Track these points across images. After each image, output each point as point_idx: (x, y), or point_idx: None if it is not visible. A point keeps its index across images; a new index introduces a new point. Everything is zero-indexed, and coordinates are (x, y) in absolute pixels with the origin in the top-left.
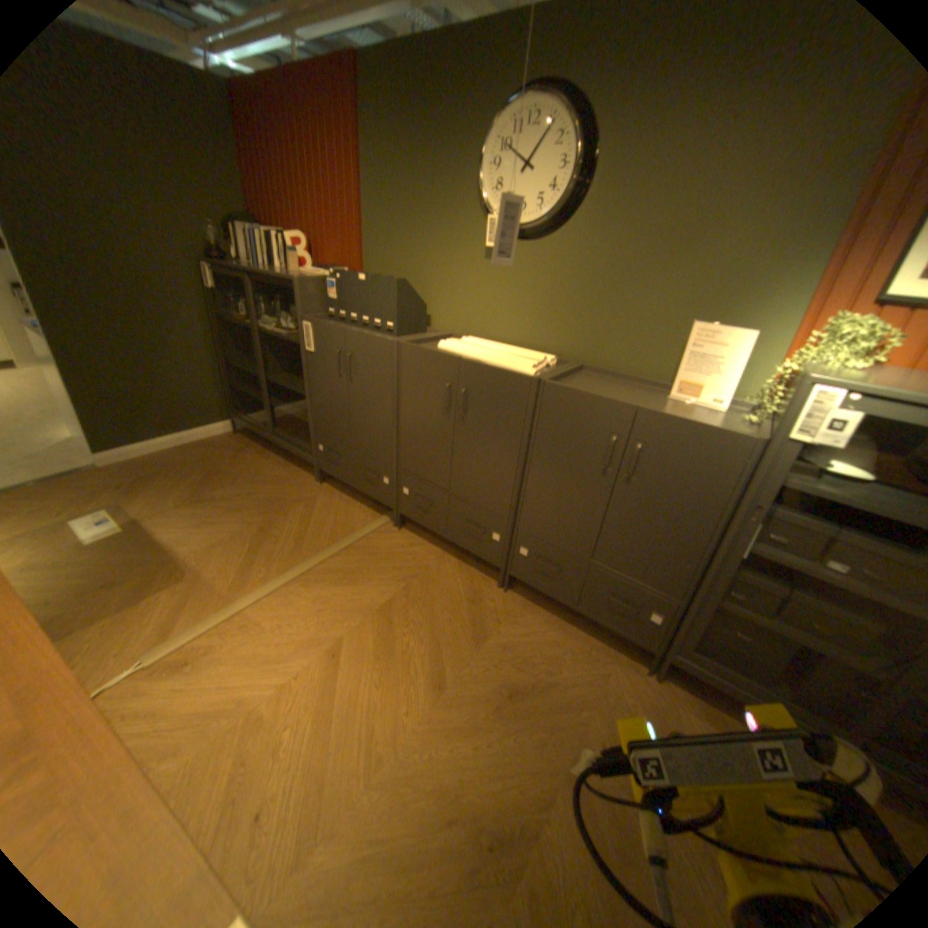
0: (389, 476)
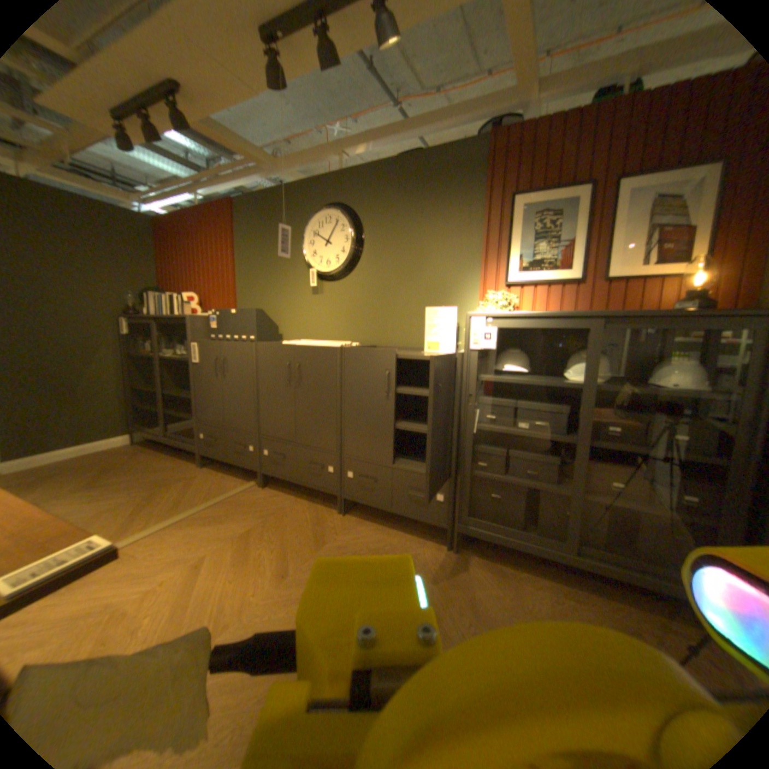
0: (253, 443)
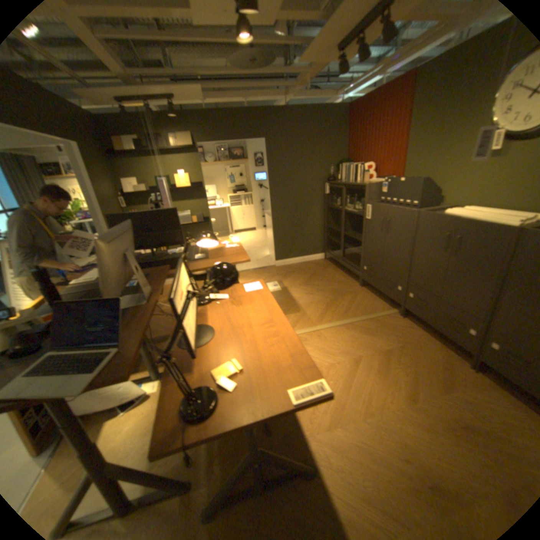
0: (401, 286)
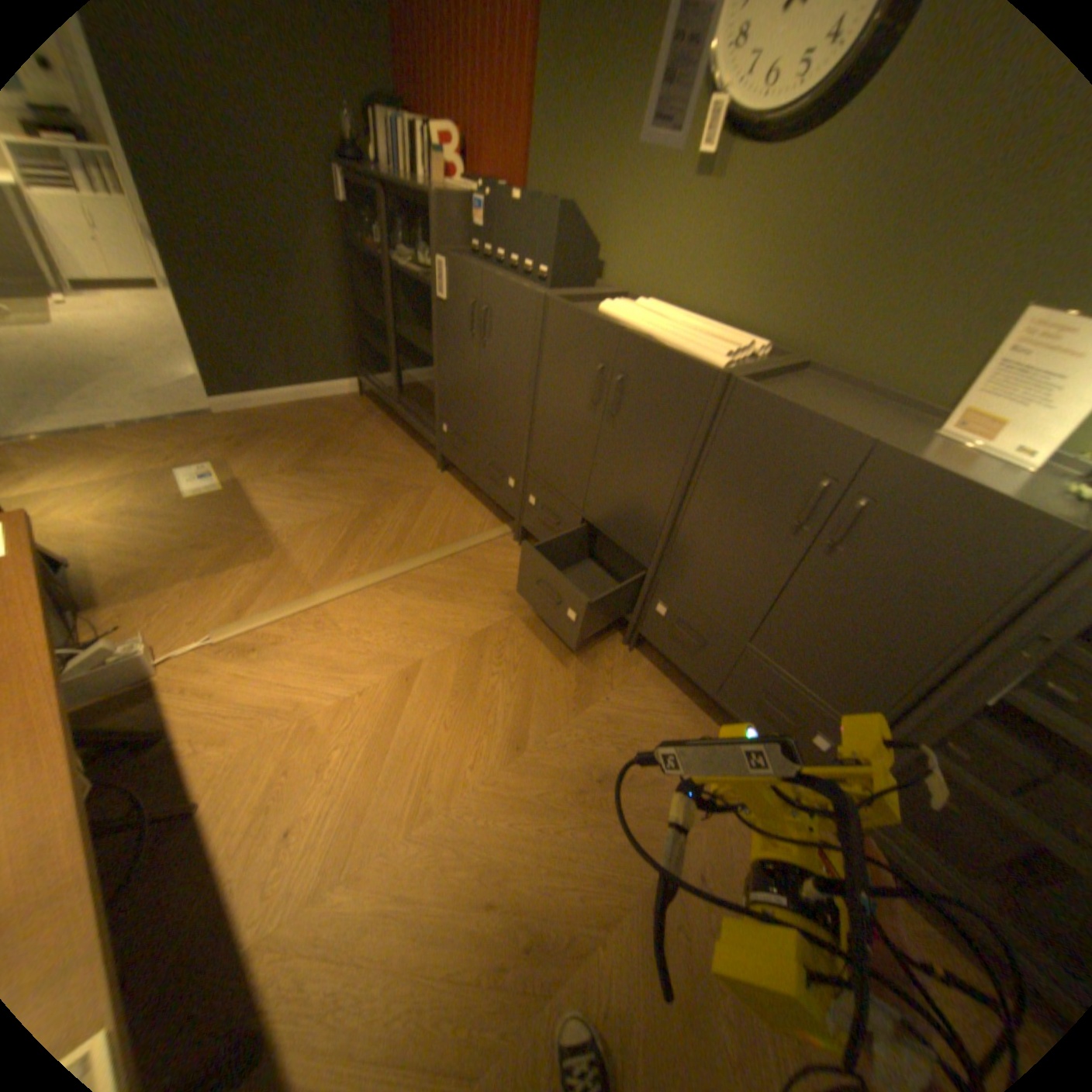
0: (516, 478)
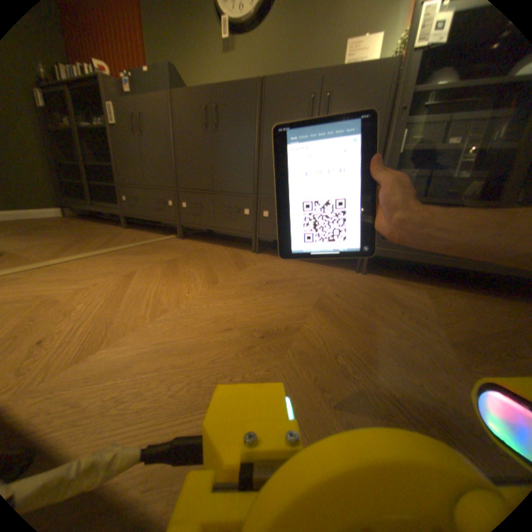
0: (173, 198)
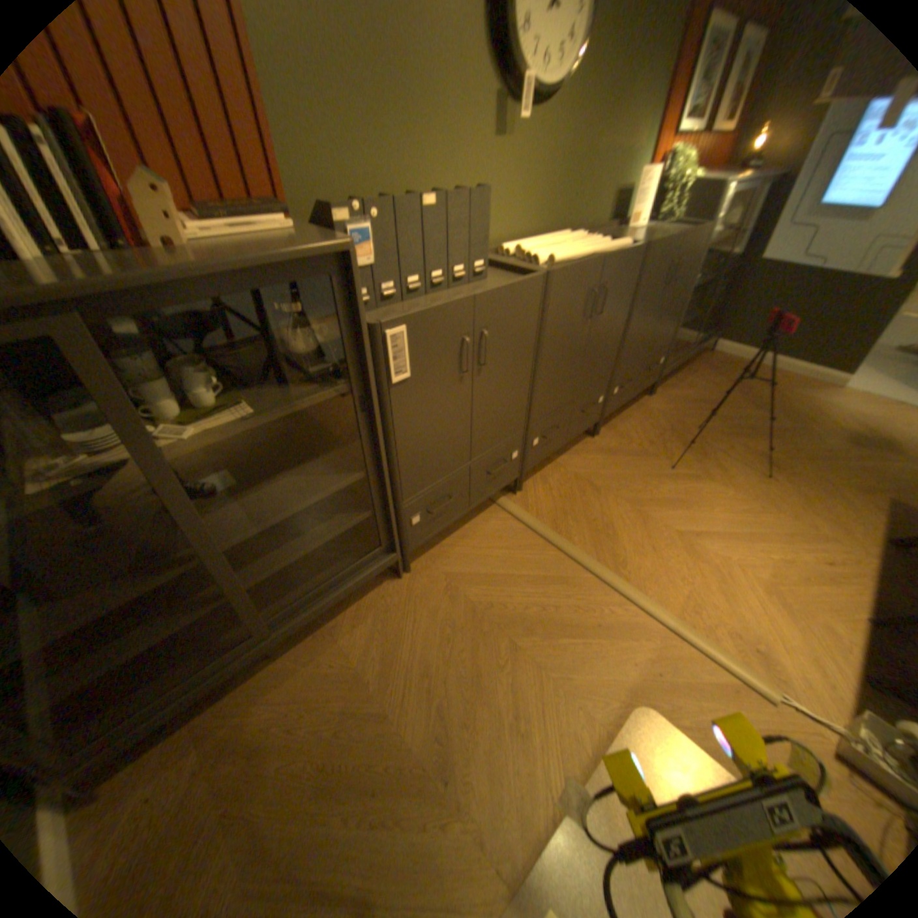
0: (518, 447)
